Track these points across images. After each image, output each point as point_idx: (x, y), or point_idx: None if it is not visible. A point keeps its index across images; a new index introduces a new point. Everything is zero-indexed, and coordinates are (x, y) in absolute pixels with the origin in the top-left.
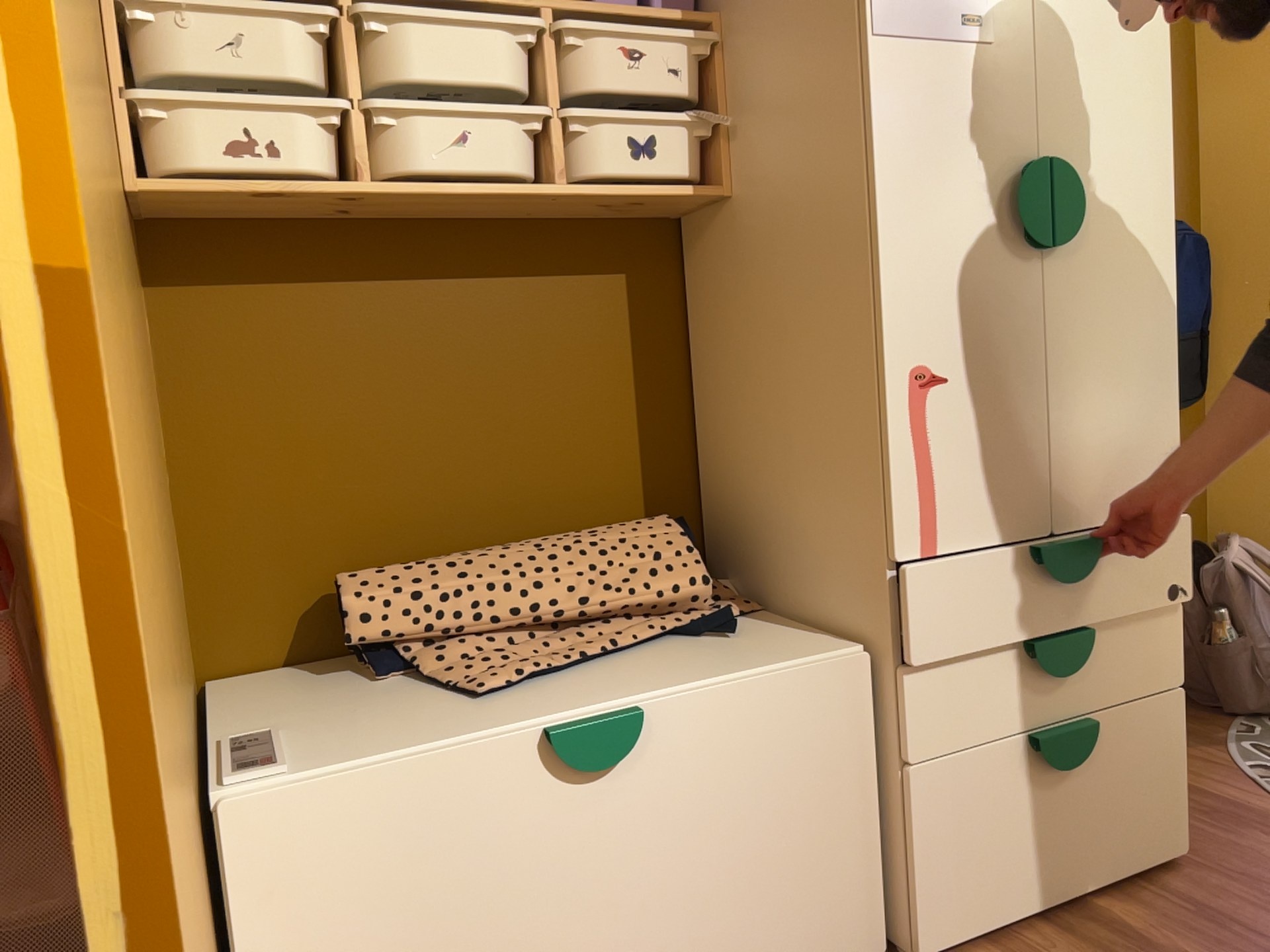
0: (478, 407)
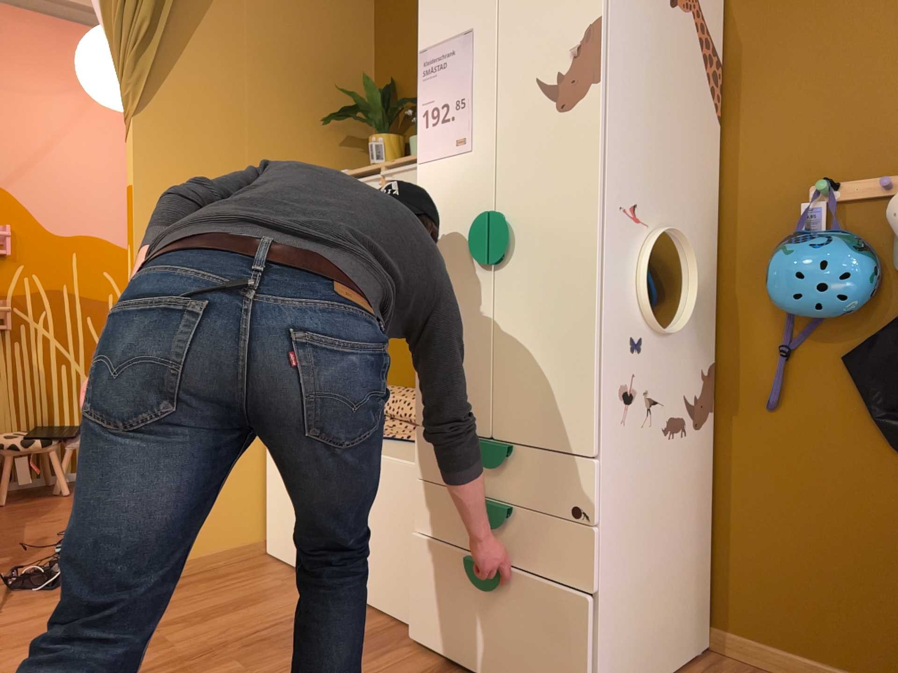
0: None
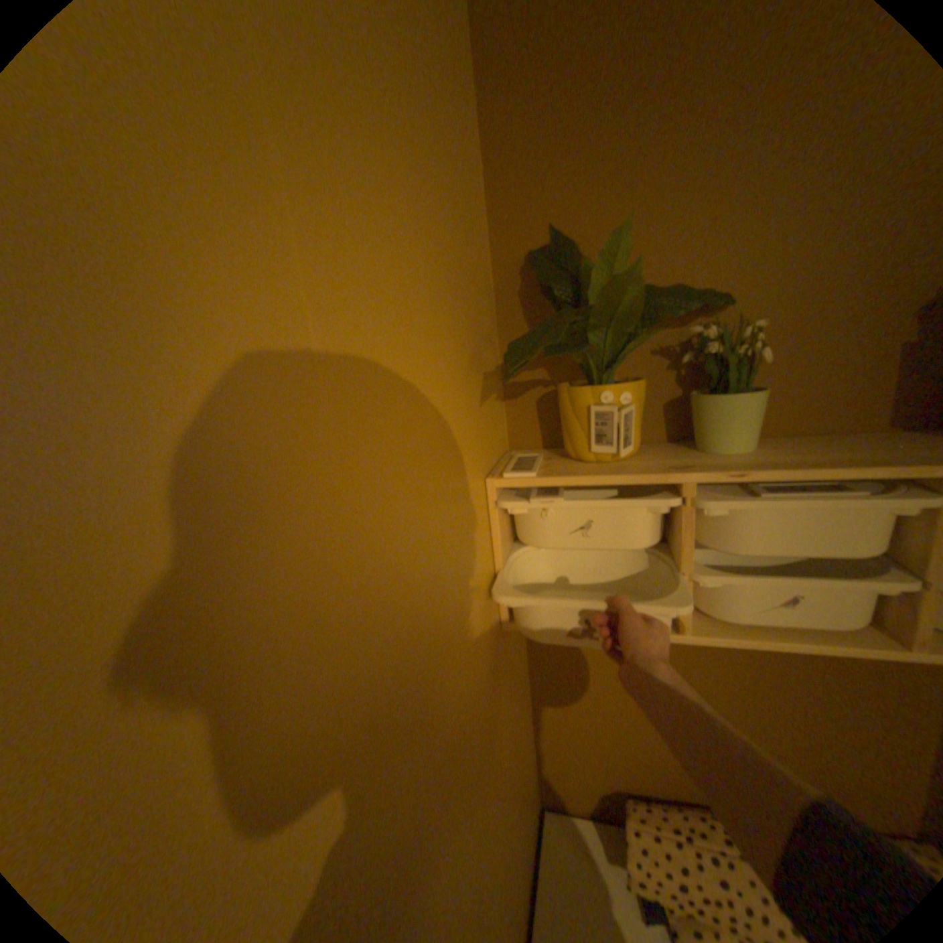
0: (755, 714)
